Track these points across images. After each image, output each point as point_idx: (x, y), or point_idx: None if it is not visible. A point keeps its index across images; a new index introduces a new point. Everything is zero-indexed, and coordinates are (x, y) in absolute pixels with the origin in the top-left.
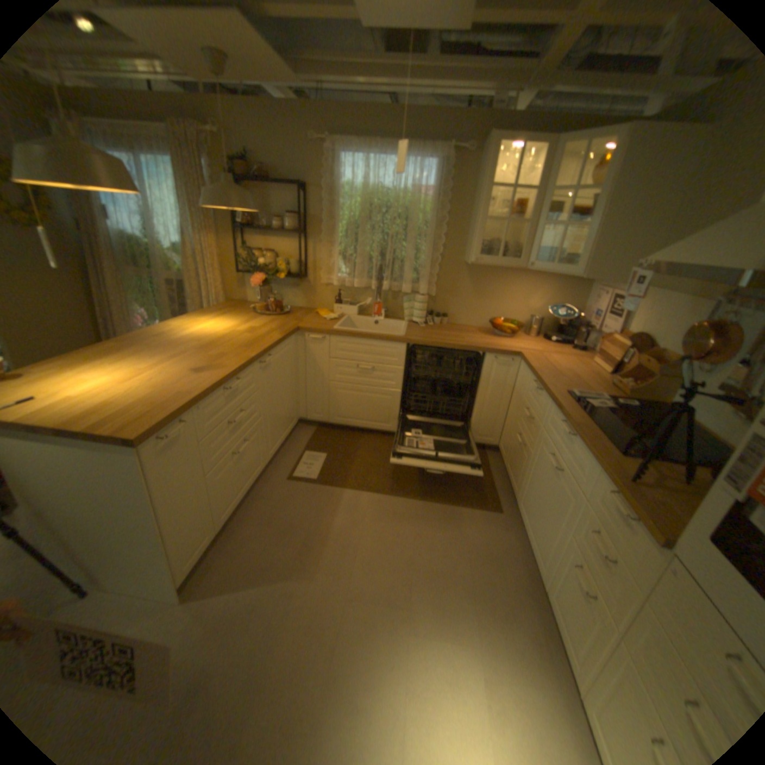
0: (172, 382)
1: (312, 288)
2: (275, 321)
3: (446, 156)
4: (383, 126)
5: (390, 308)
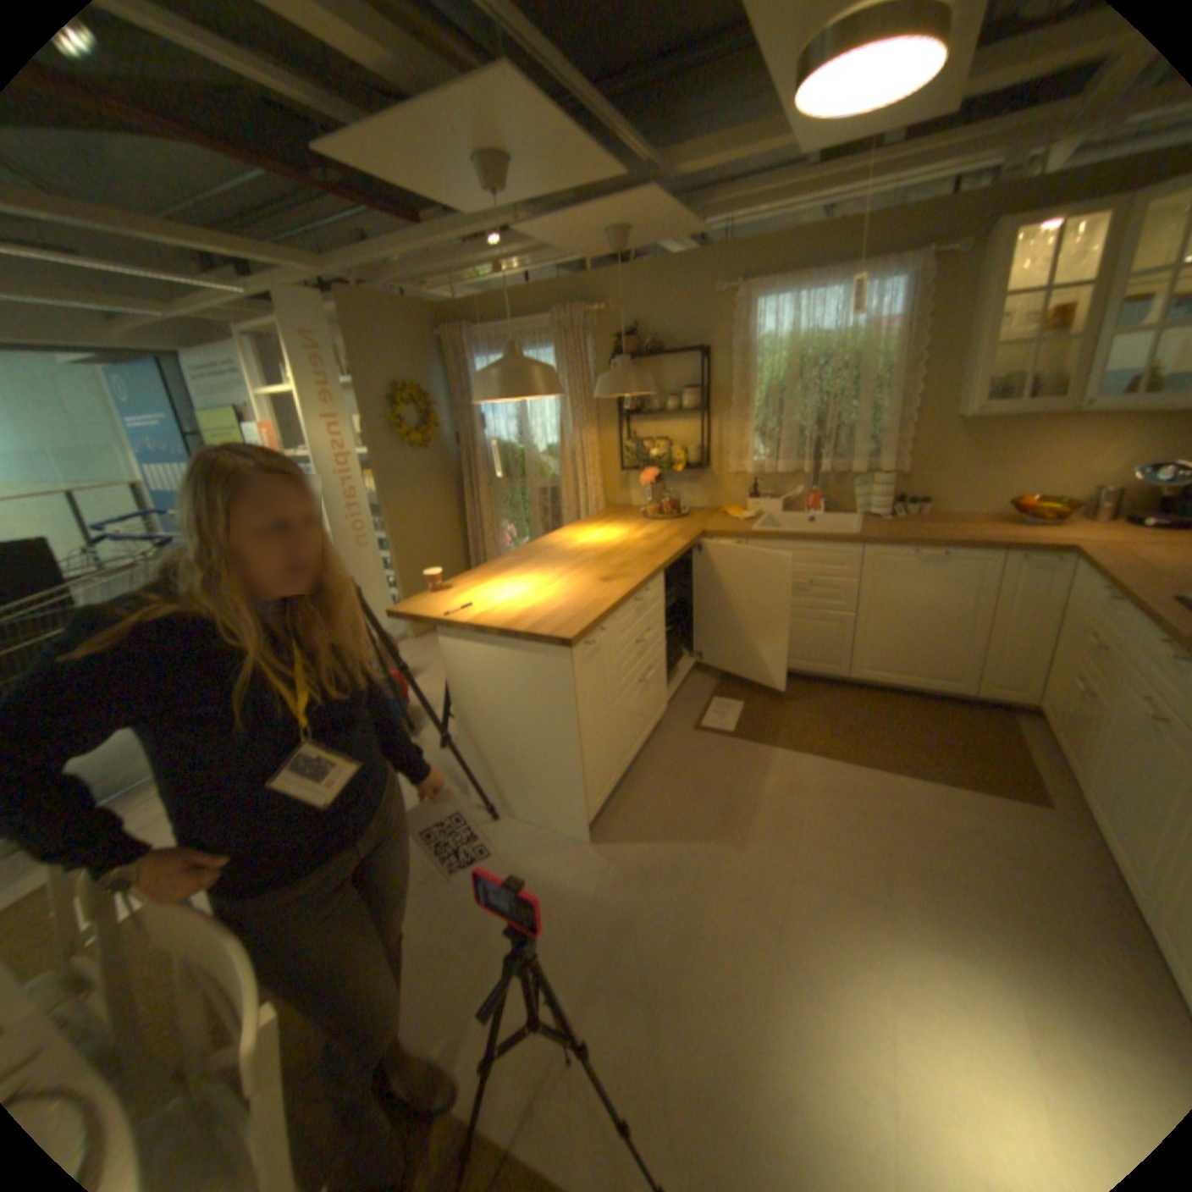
0: (584, 590)
1: (716, 480)
2: (672, 525)
3: (921, 268)
4: (819, 250)
5: (832, 497)
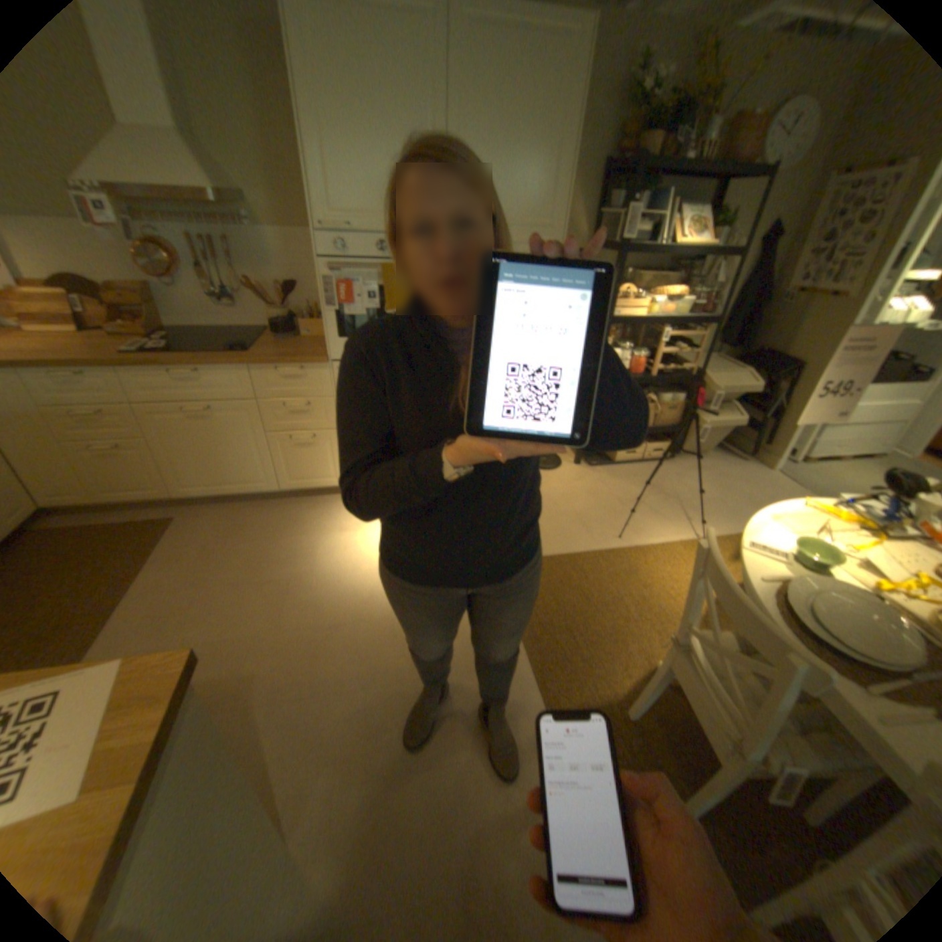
0: None
1: None
2: None
3: None
4: None
5: None
